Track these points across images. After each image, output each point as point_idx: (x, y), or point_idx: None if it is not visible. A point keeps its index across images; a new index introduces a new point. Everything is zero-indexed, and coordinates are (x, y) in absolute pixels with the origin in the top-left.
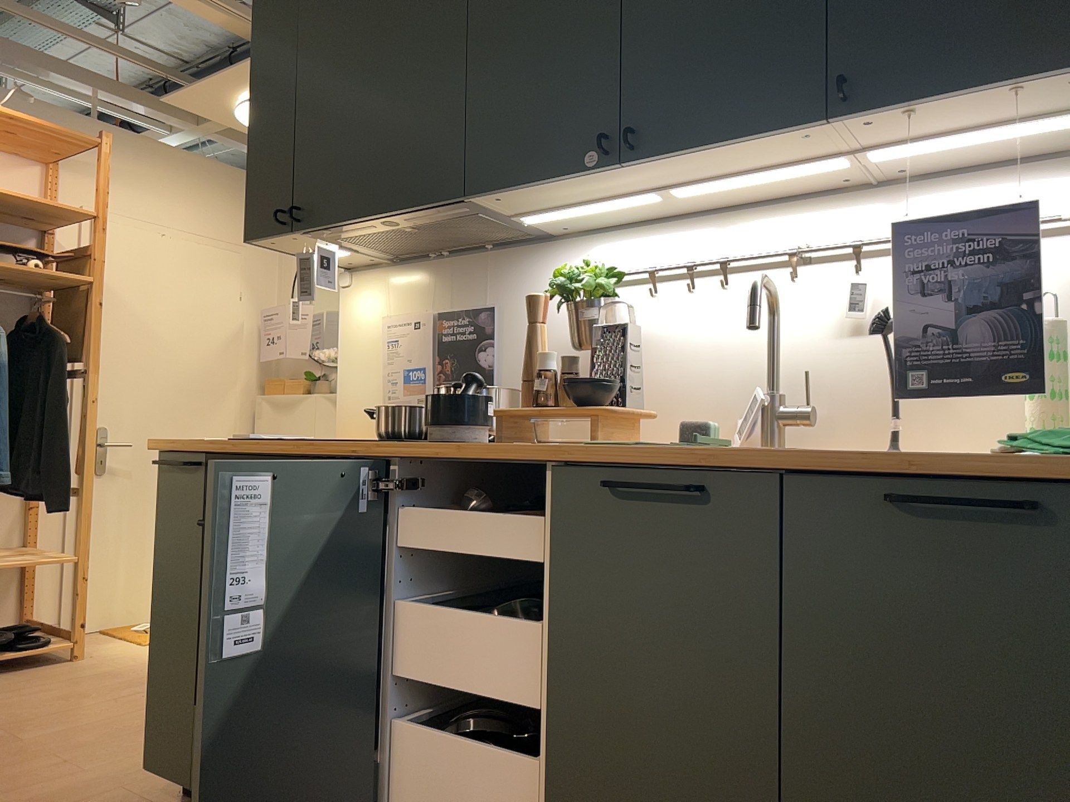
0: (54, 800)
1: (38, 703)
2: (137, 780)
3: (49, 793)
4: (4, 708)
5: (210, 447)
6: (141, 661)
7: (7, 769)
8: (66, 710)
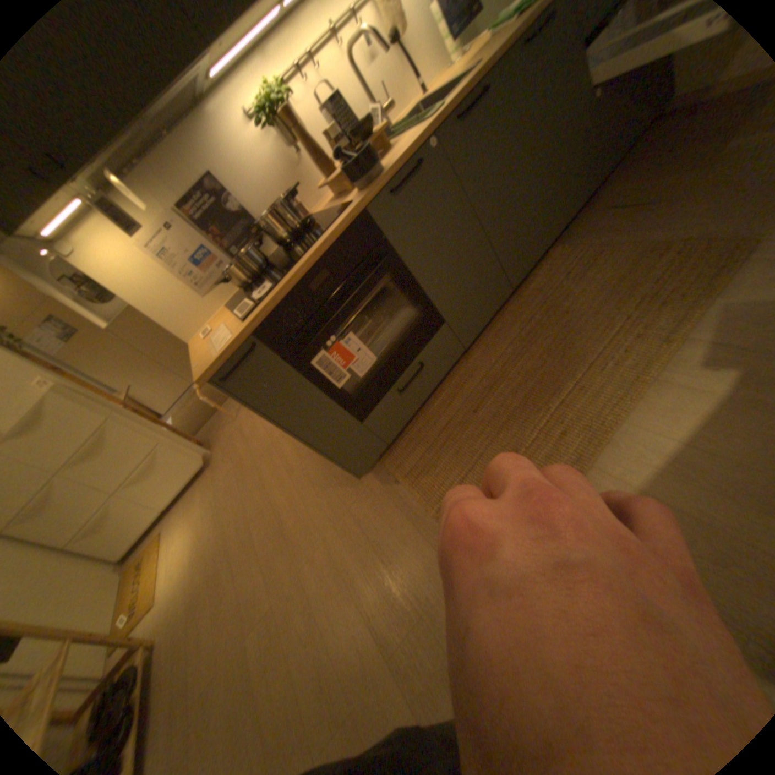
0: (351, 537)
1: (215, 628)
2: (340, 504)
3: (343, 544)
4: (214, 650)
5: (246, 329)
6: (180, 589)
7: (306, 589)
8: (236, 600)
